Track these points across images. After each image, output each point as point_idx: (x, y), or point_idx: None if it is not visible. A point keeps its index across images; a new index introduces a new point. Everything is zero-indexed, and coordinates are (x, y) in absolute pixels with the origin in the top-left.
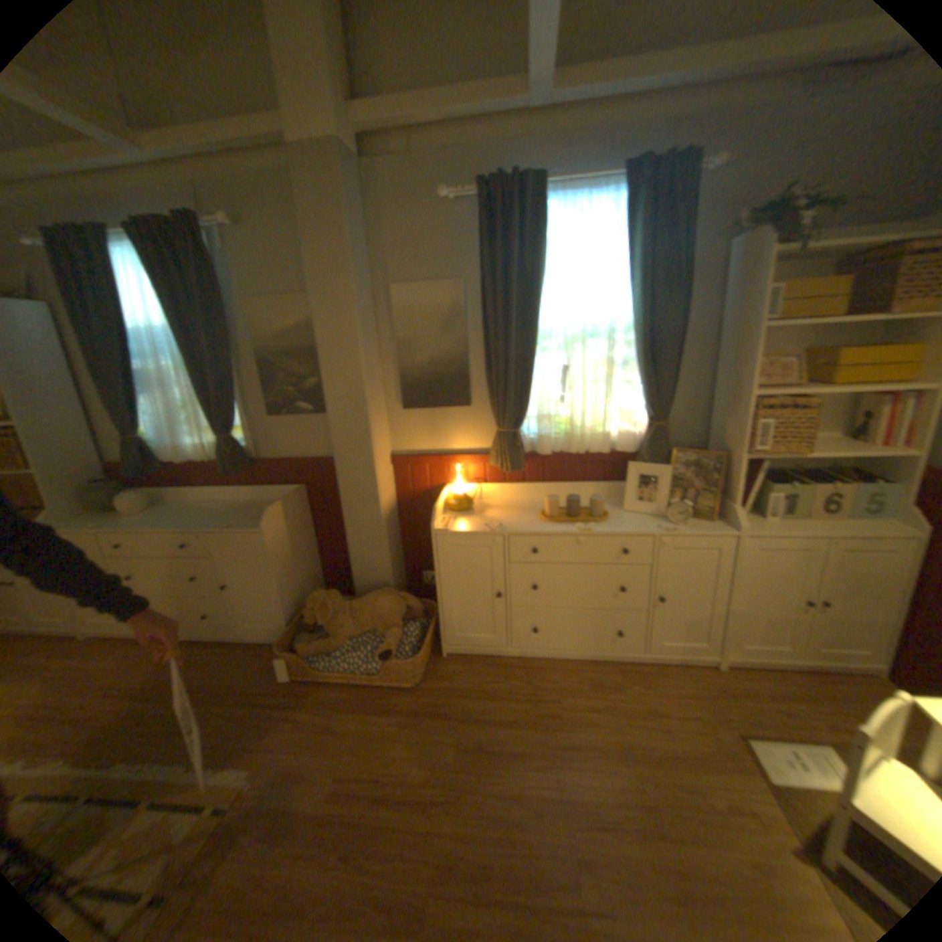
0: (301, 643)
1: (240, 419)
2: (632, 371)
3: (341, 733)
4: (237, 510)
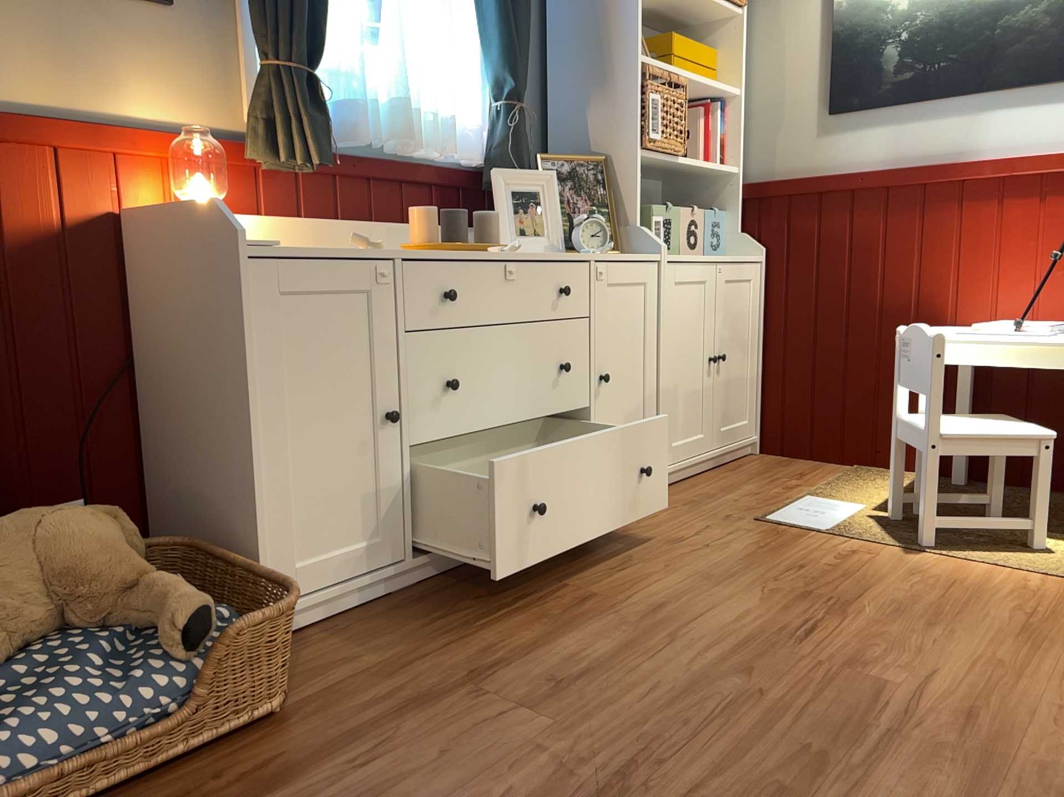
0: None
1: None
2: (464, 17)
3: None
4: None
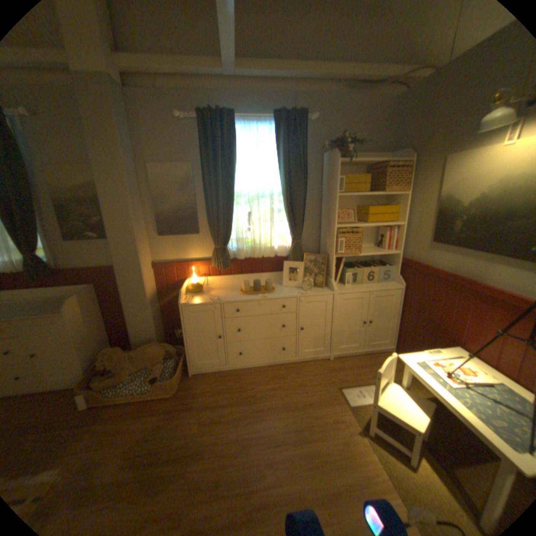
0: (94, 382)
1: (41, 243)
2: (282, 215)
3: (125, 431)
4: (41, 303)
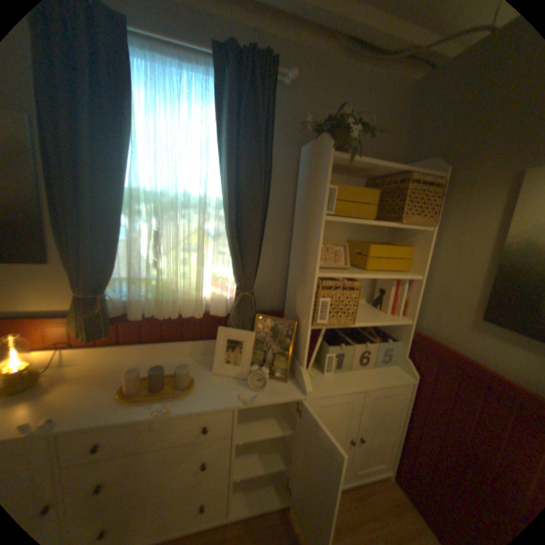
0: None
1: None
2: (224, 244)
3: None
4: None
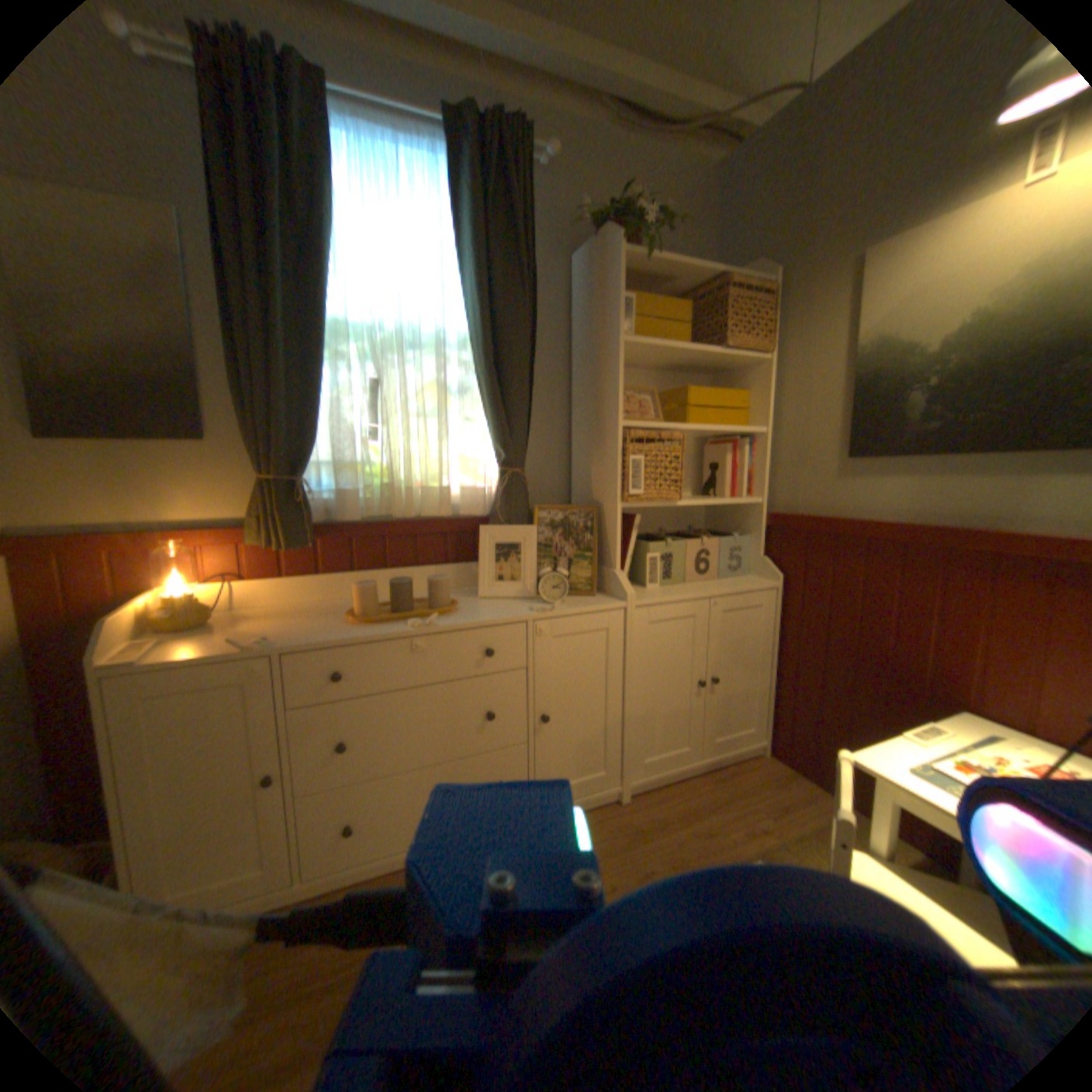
0: None
1: None
2: (473, 402)
3: None
4: None
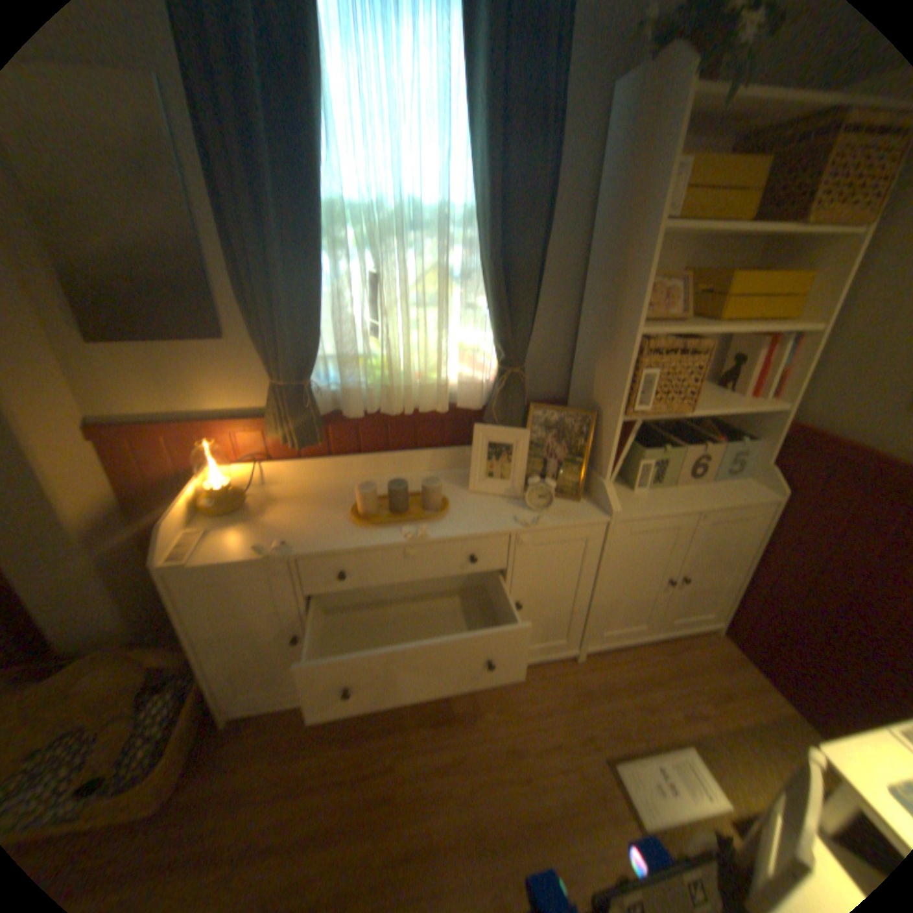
0: None
1: None
2: (477, 289)
3: None
4: None
